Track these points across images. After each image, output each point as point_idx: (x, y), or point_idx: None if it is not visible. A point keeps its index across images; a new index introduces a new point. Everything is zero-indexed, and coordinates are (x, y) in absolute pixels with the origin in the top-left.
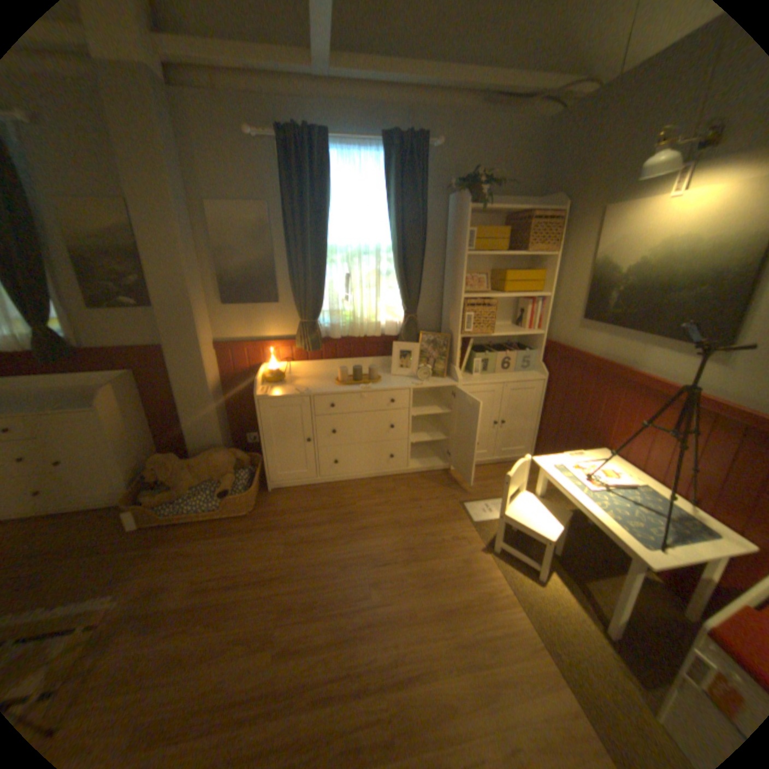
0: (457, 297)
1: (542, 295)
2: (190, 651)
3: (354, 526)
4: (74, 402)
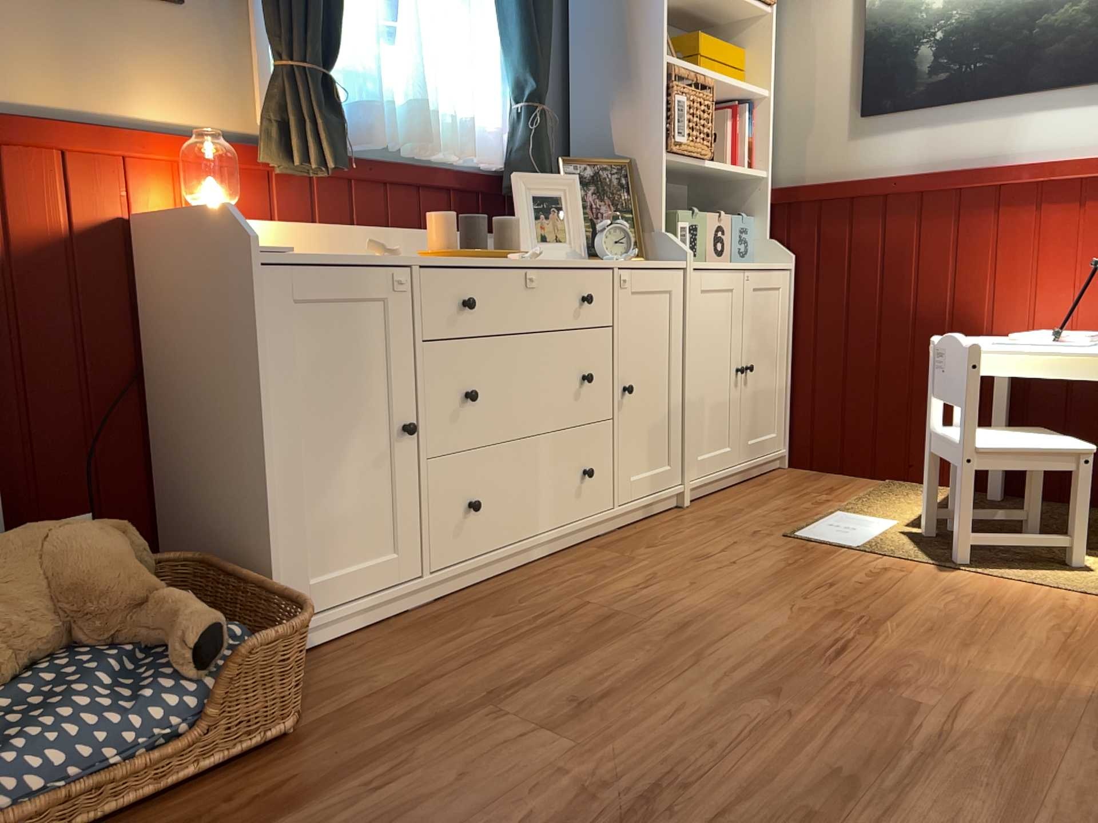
0: (643, 63)
1: (744, 100)
2: None
3: (654, 629)
4: None
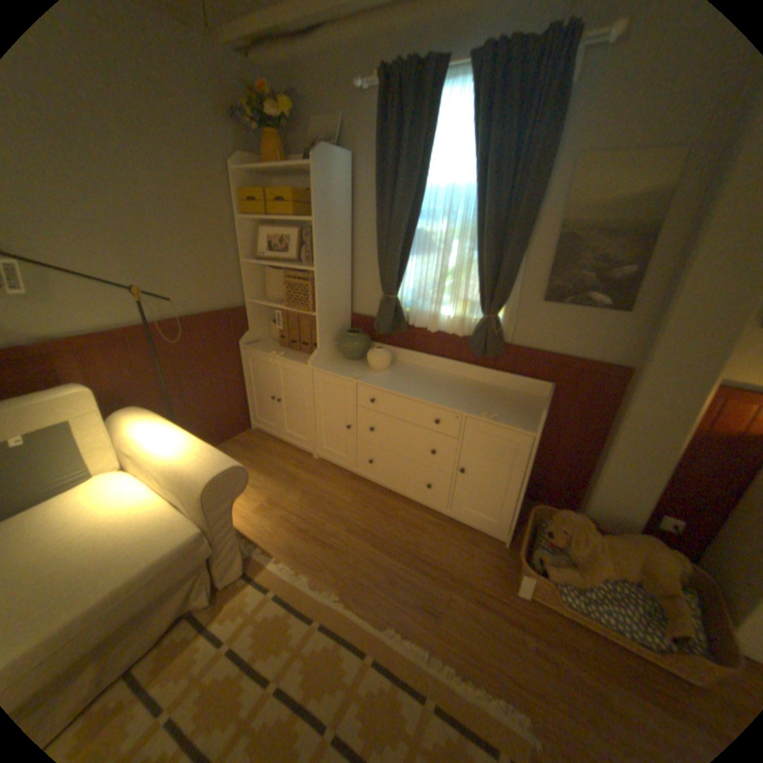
0: None
1: None
2: None
3: None
4: (502, 410)
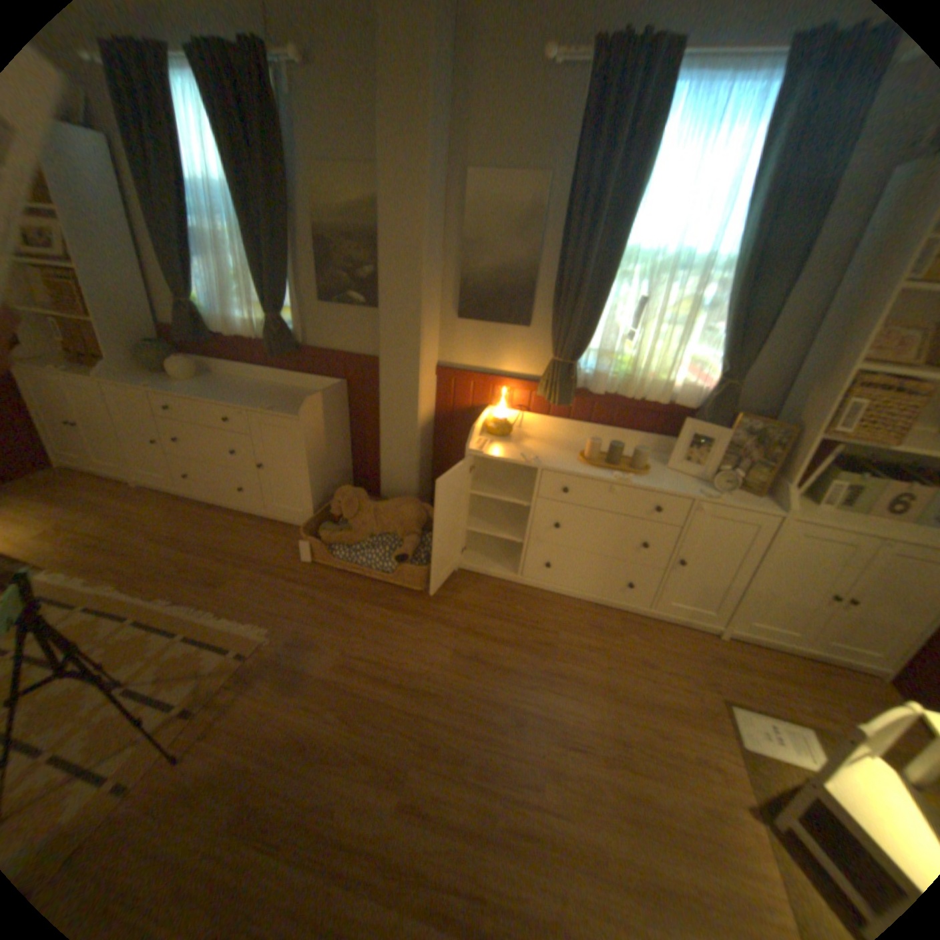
0: (842, 366)
1: None
2: (316, 742)
3: (549, 667)
4: (285, 405)
